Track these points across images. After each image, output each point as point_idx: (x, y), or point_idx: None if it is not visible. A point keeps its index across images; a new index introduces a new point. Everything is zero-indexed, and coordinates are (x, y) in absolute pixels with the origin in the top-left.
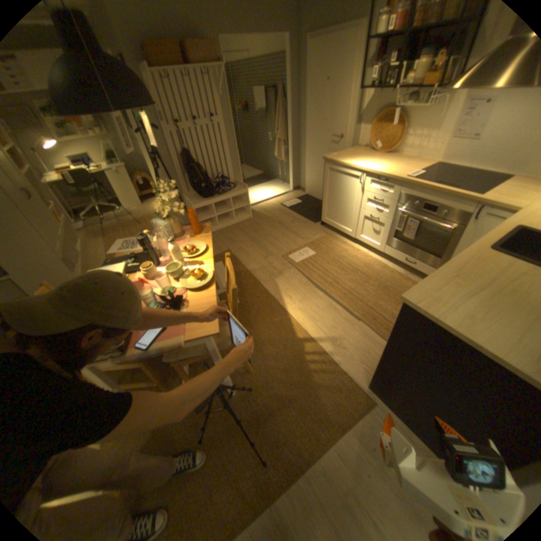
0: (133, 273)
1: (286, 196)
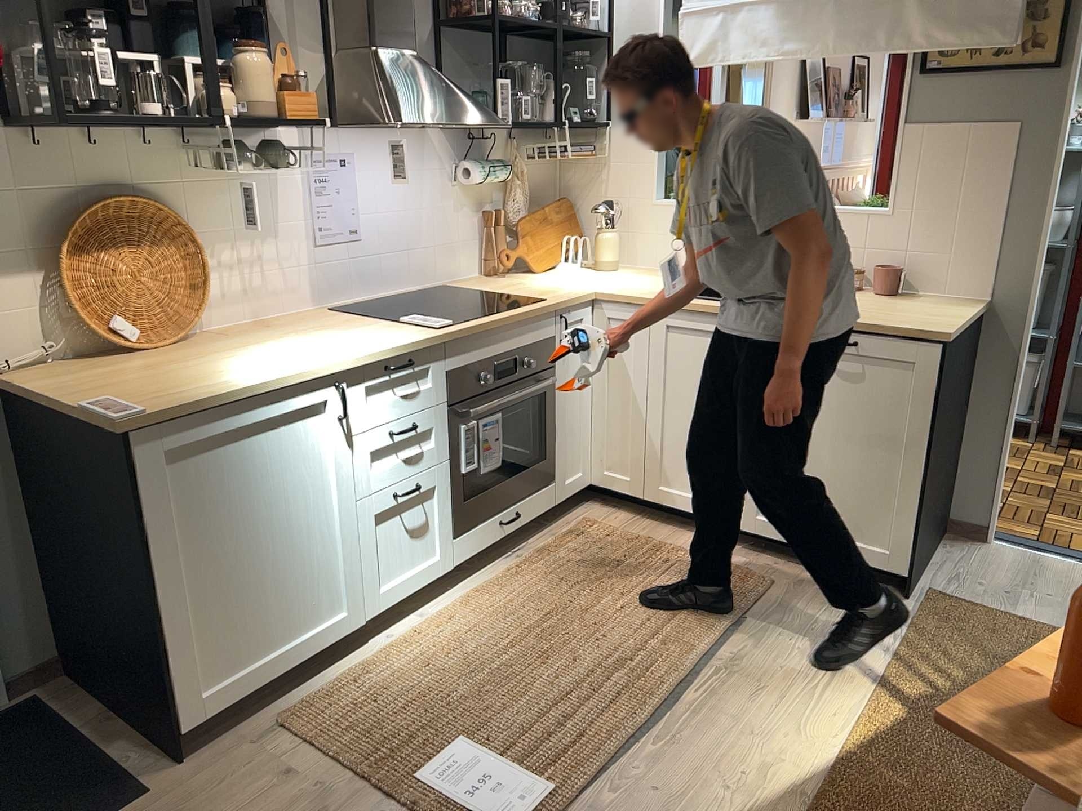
0: None
1: None
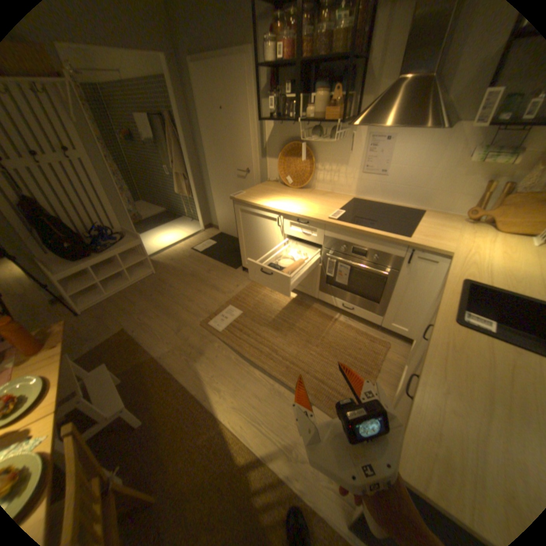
0: None
1: (197, 237)
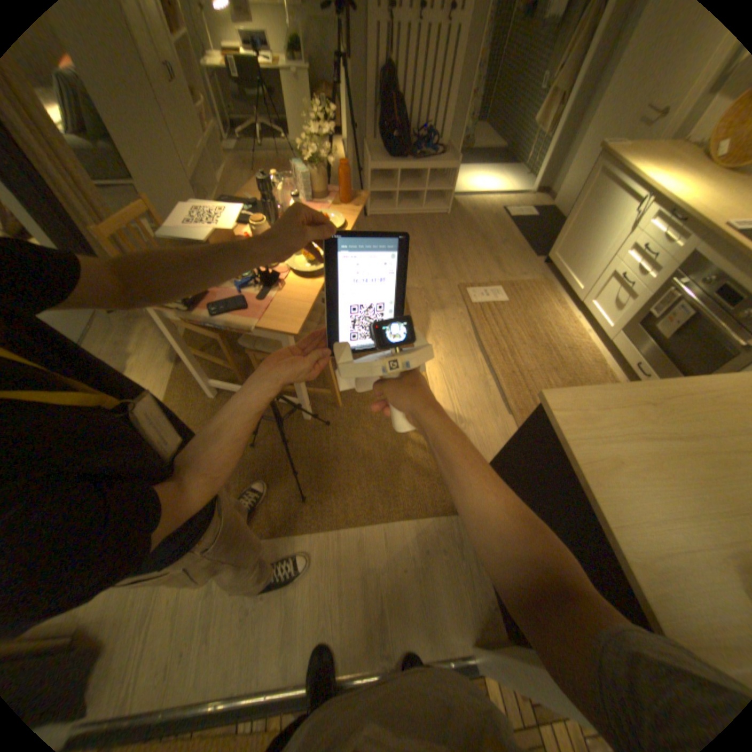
0: (243, 226)
1: (520, 198)
